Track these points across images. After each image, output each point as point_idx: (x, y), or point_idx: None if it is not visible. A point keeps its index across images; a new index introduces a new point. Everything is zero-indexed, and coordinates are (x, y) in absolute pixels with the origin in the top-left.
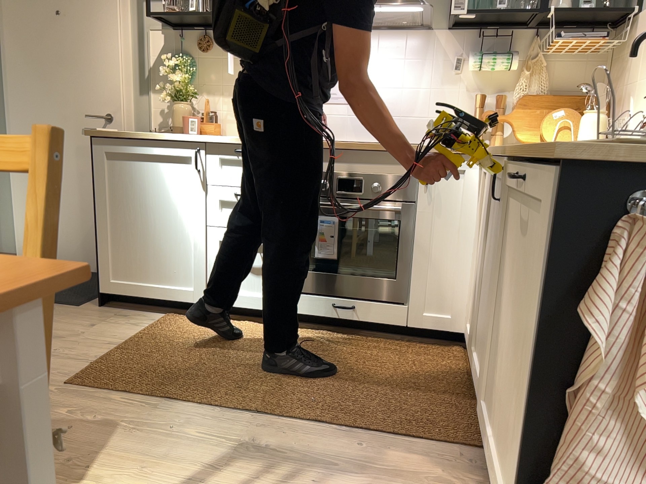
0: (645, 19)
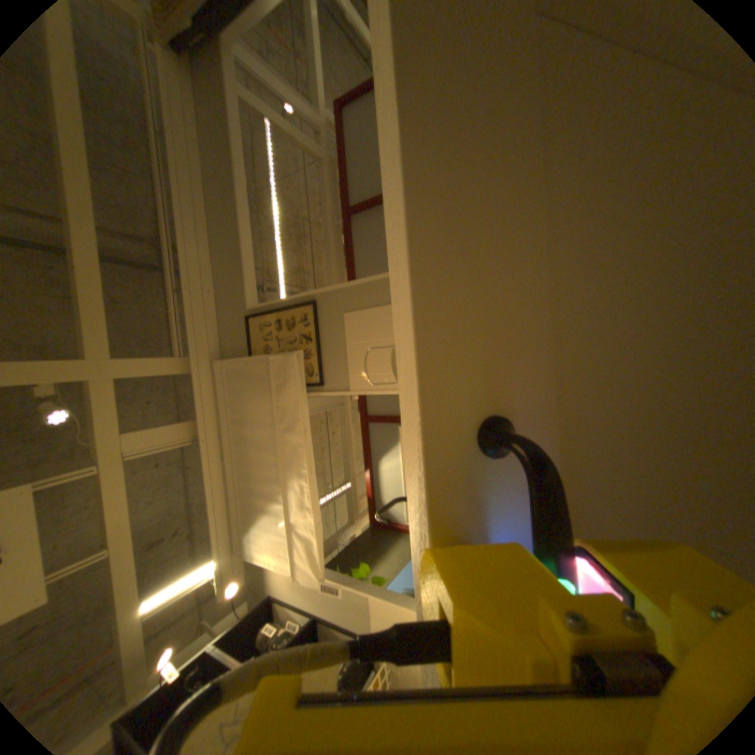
0: (377, 627)
